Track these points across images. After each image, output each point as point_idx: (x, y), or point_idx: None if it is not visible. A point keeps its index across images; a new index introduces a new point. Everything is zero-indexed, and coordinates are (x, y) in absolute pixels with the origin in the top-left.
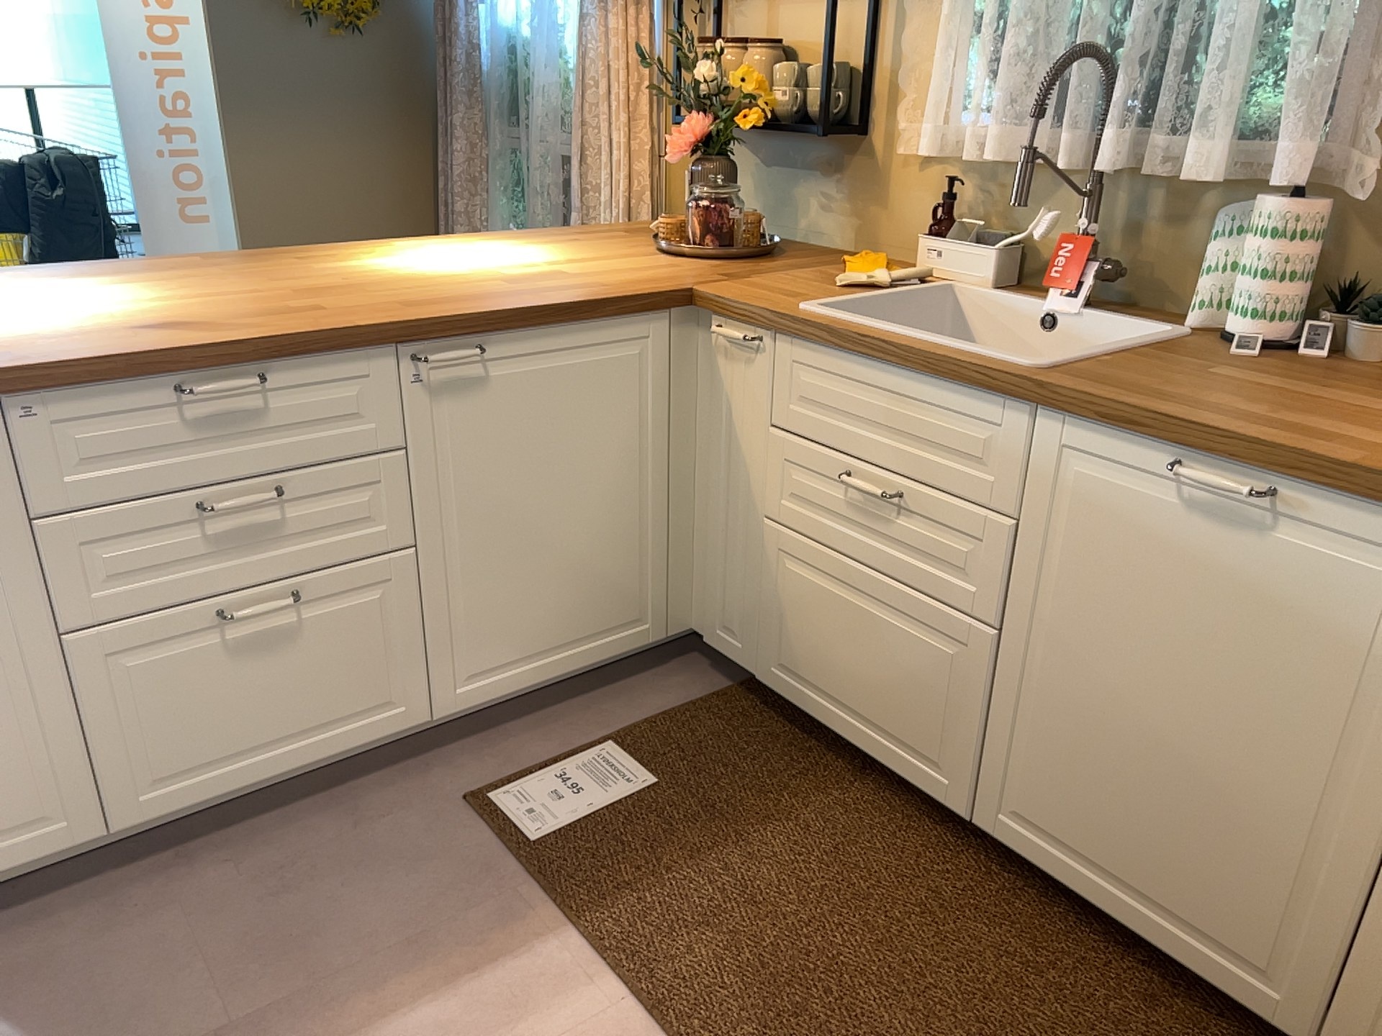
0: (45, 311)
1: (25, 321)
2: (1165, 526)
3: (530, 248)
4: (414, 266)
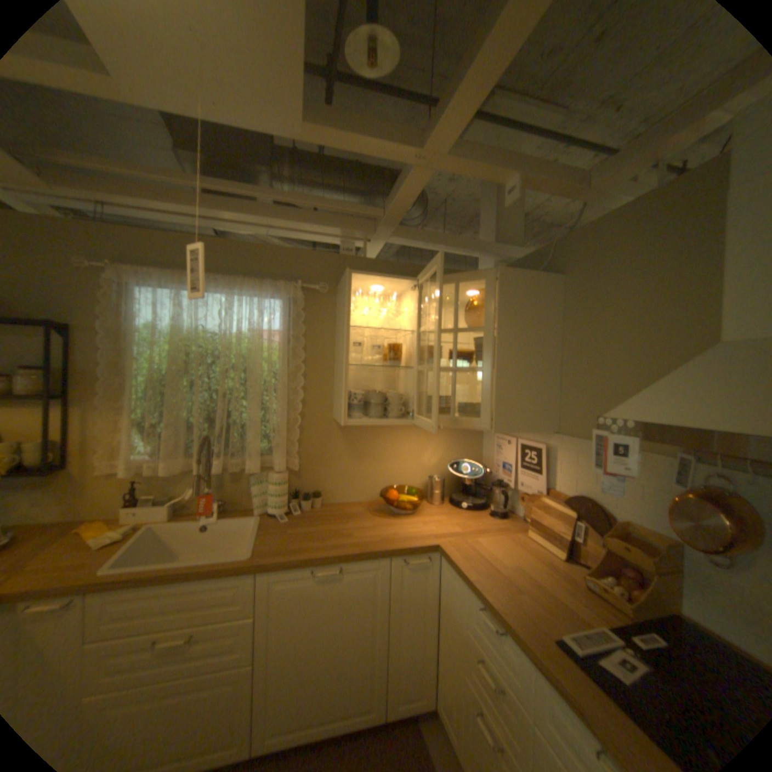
0: None
1: None
2: (311, 593)
3: None
4: None
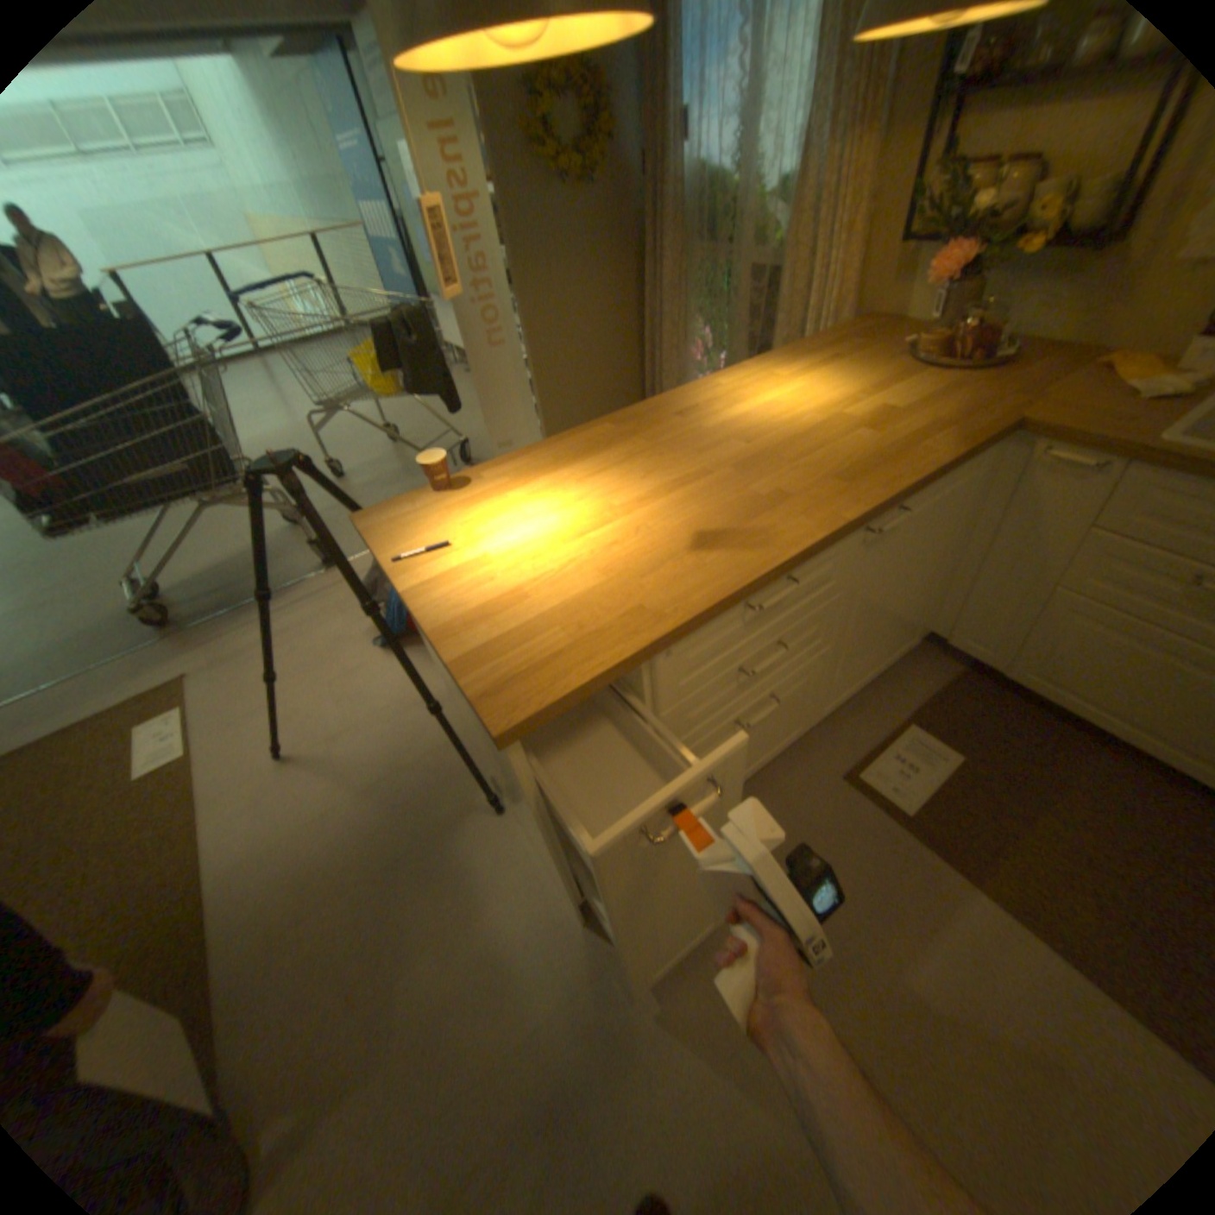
0: (588, 525)
1: (589, 543)
2: None
3: (821, 373)
4: (768, 412)
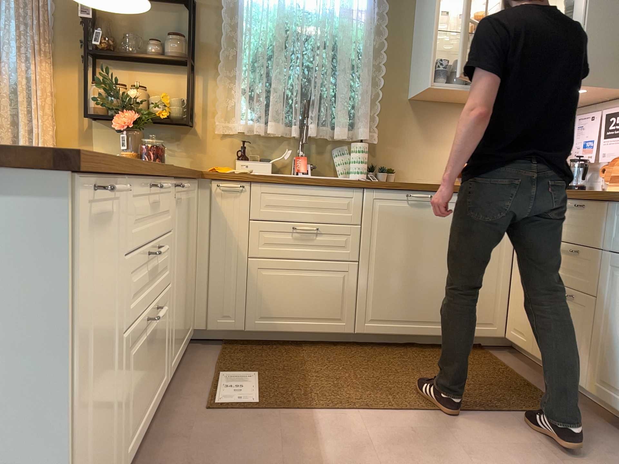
0: None
1: None
2: (407, 212)
3: None
4: None
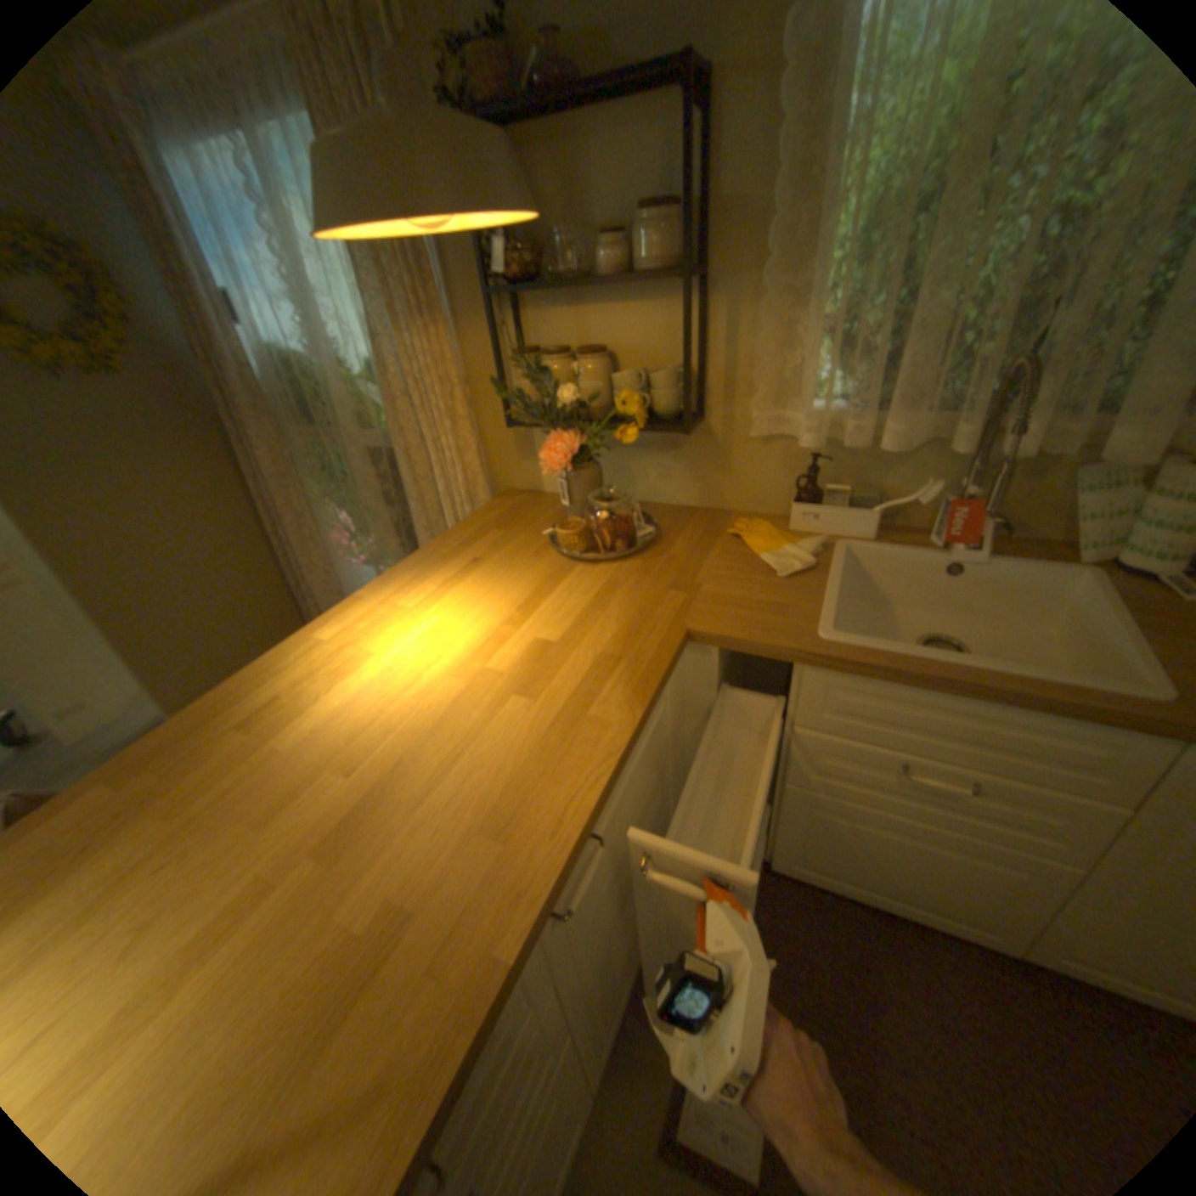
0: None
1: None
2: None
3: (458, 595)
4: (387, 688)
